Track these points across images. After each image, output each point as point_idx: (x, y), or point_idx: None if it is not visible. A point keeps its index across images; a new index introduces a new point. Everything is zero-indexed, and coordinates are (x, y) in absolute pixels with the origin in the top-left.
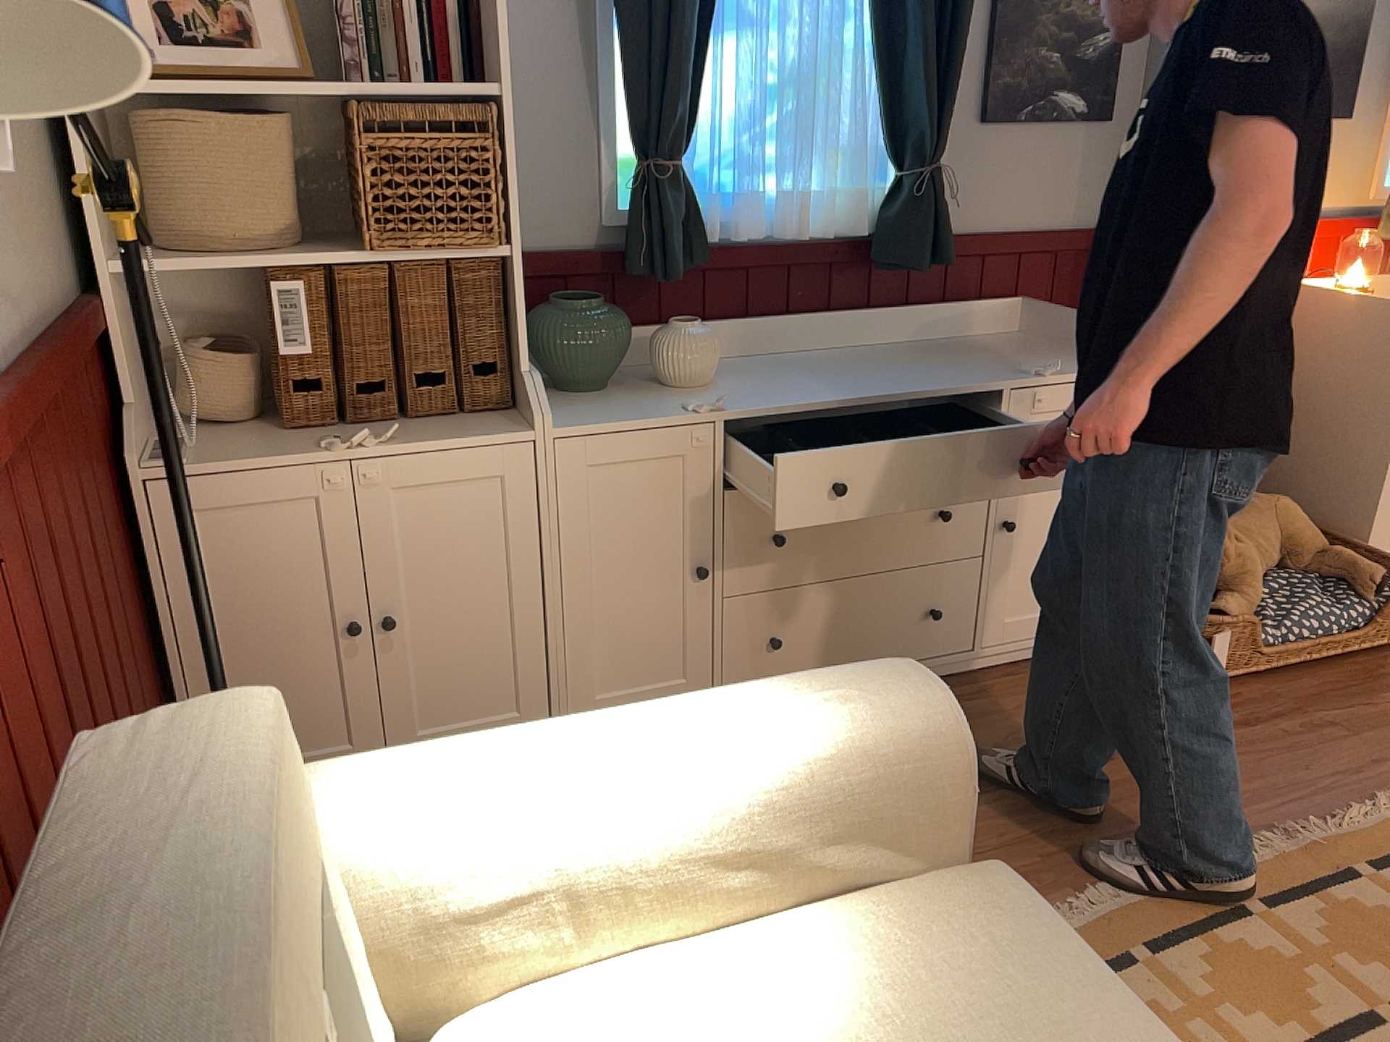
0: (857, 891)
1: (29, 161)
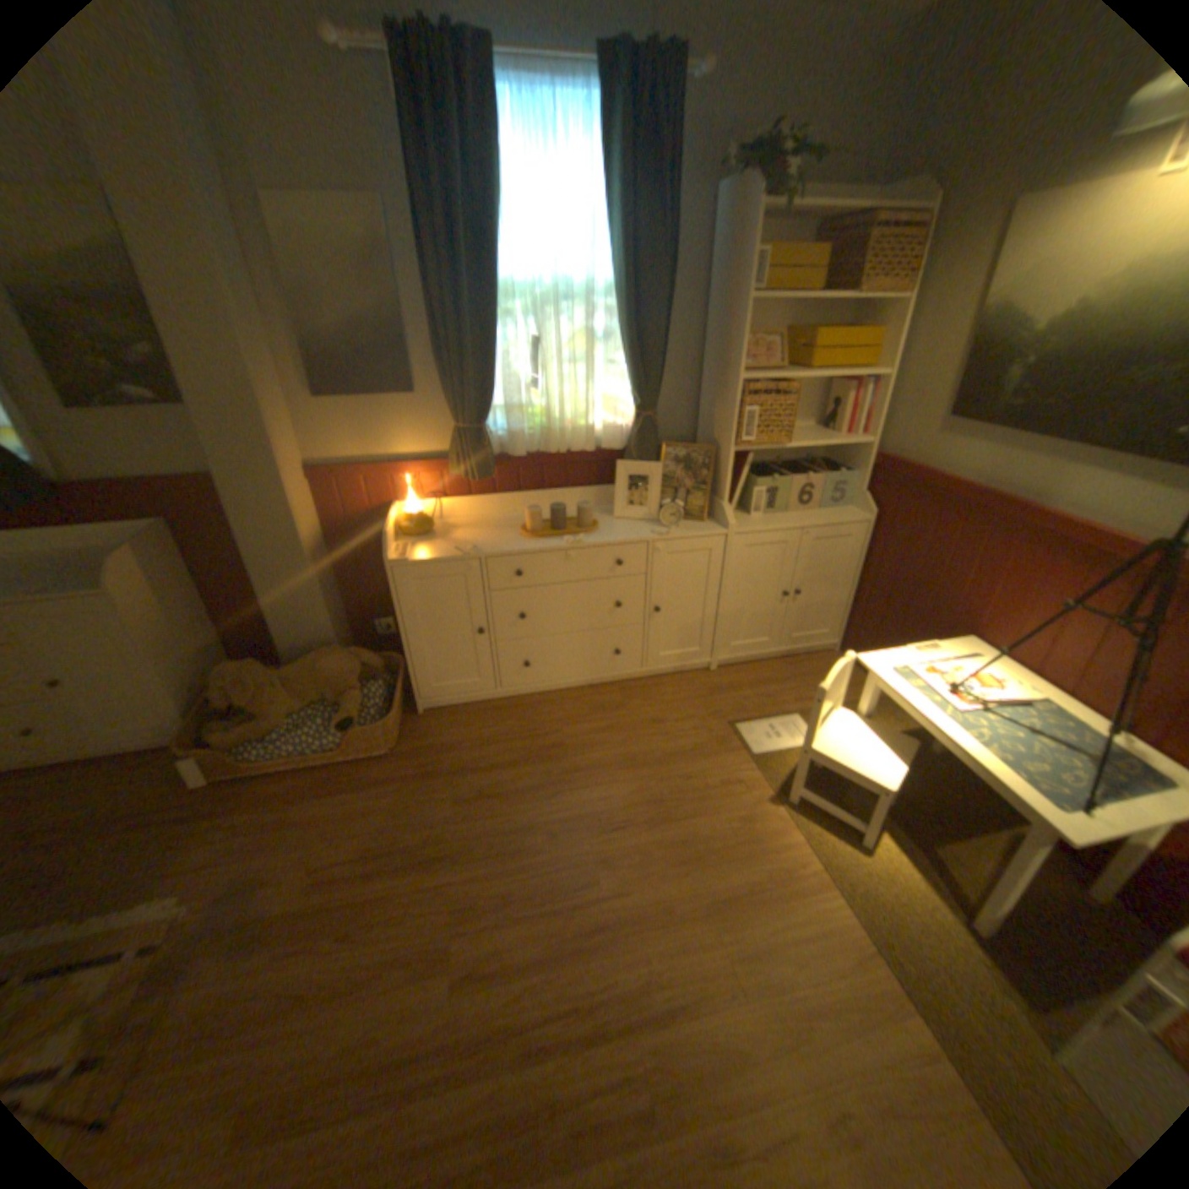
0: None
1: None
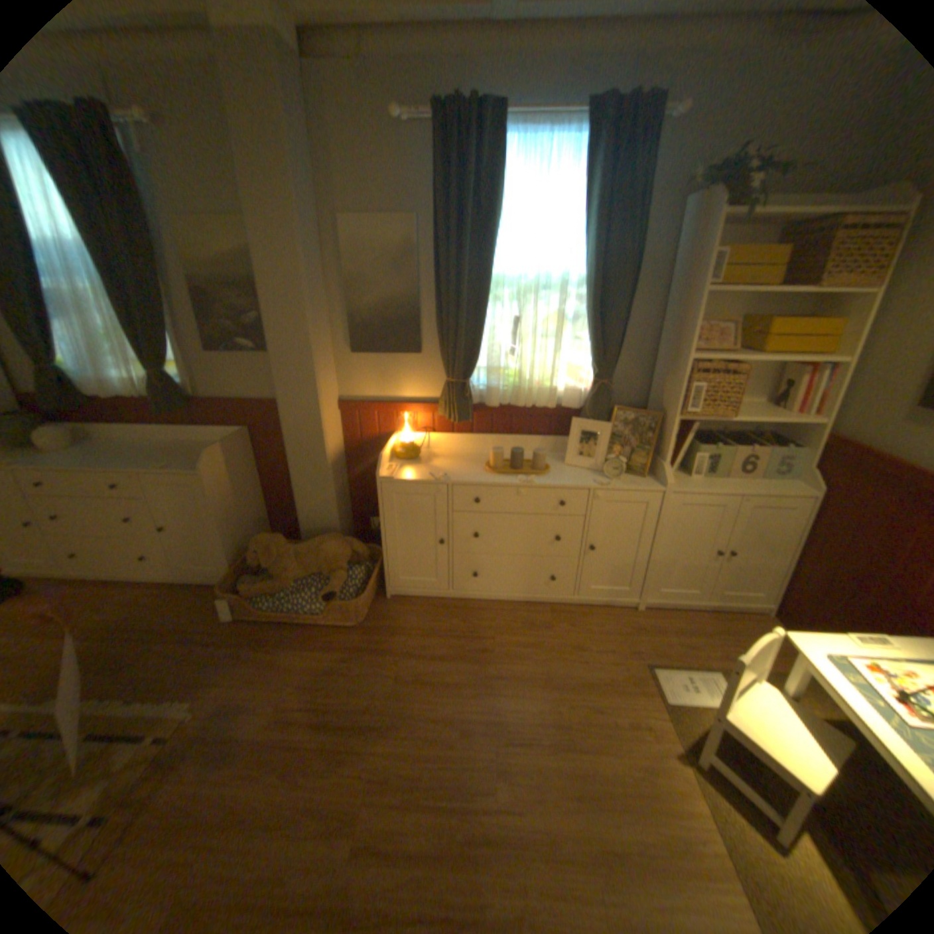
0: None
1: None
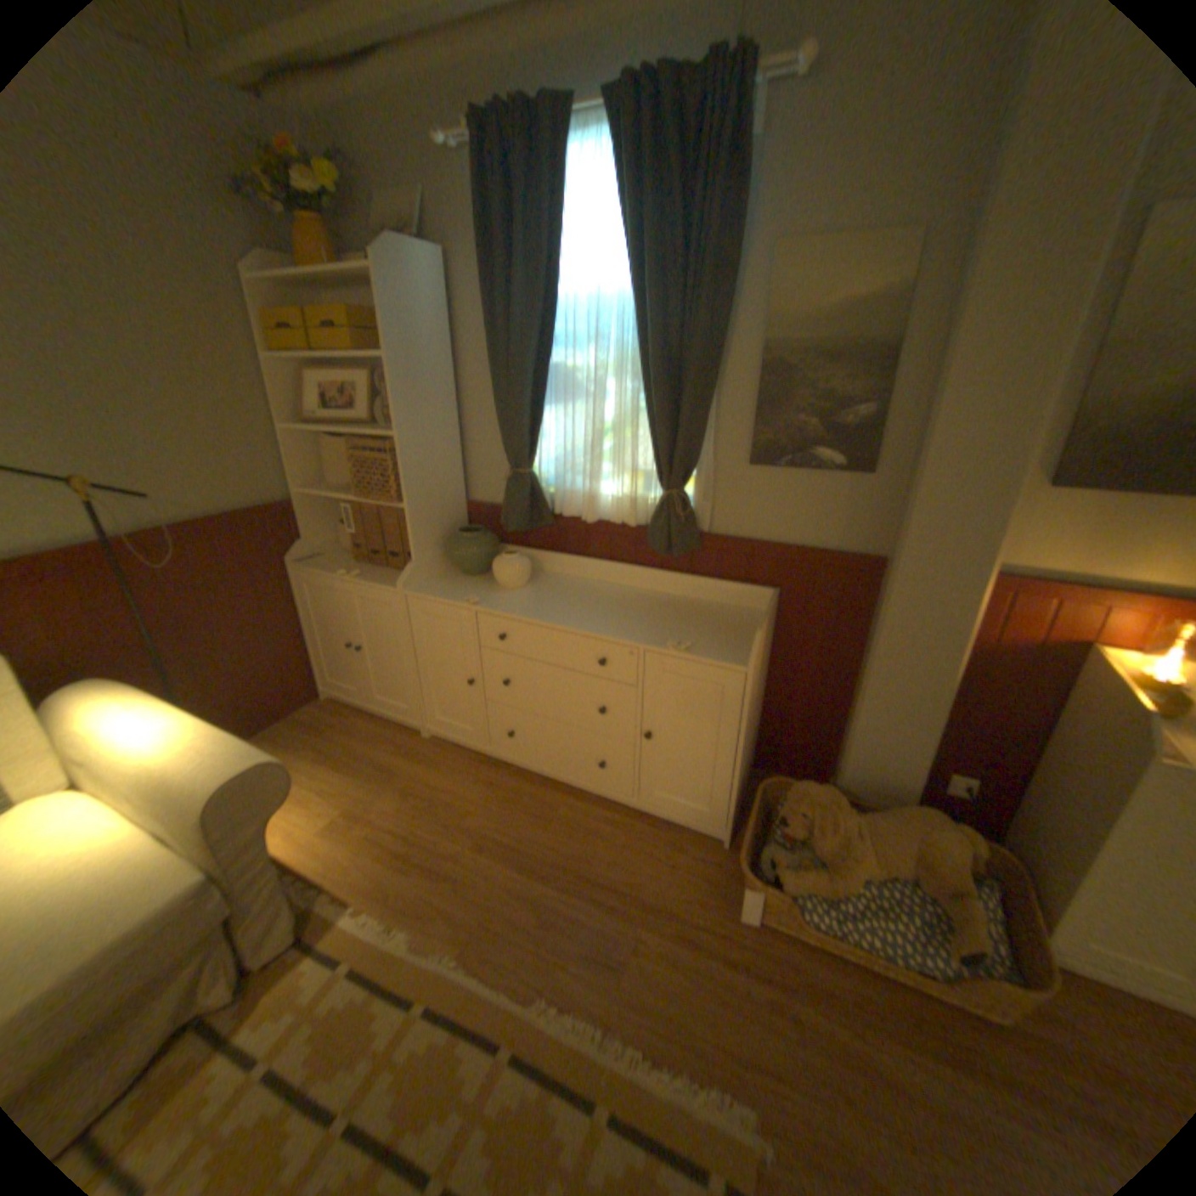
0: (165, 844)
1: (243, 453)
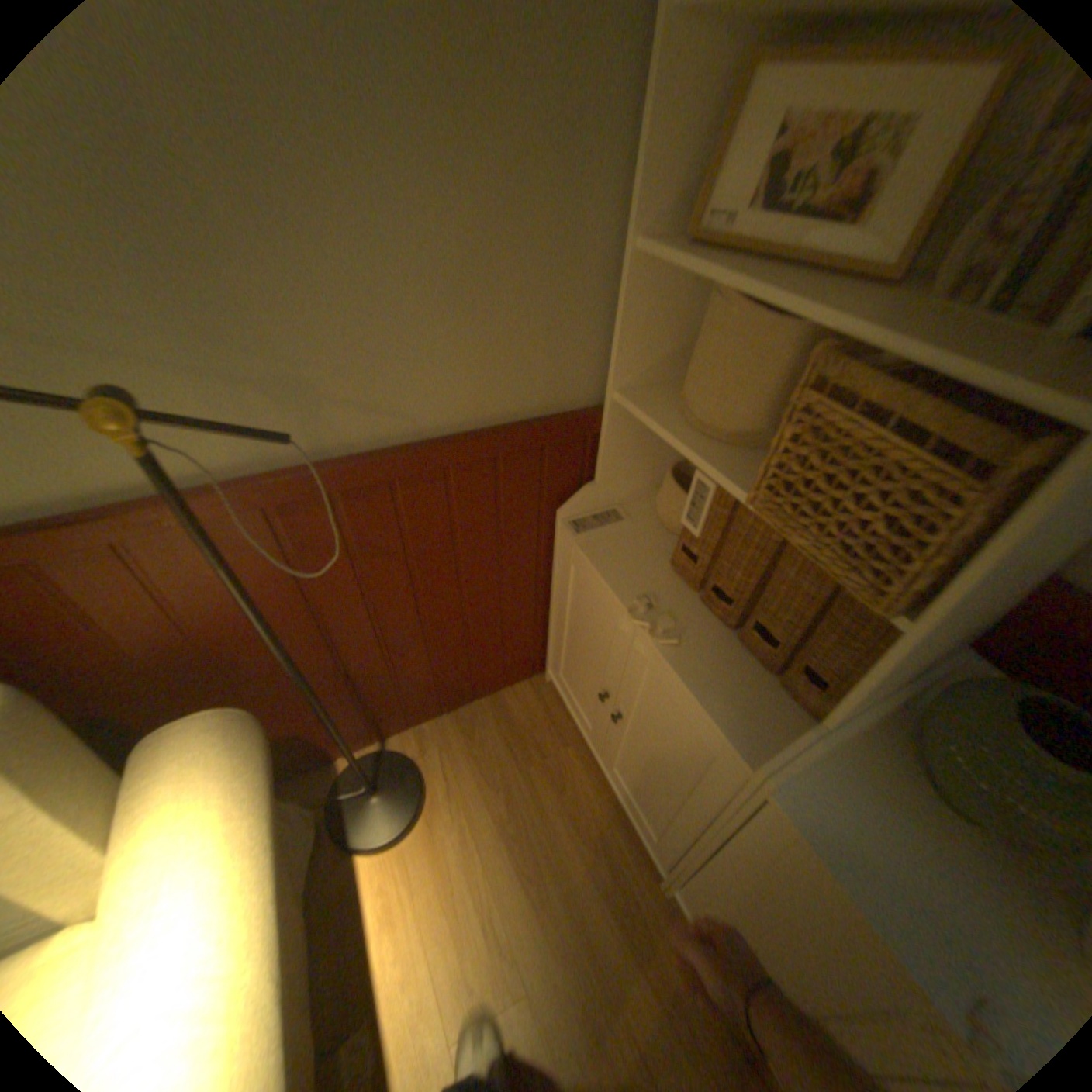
0: None
1: (544, 301)
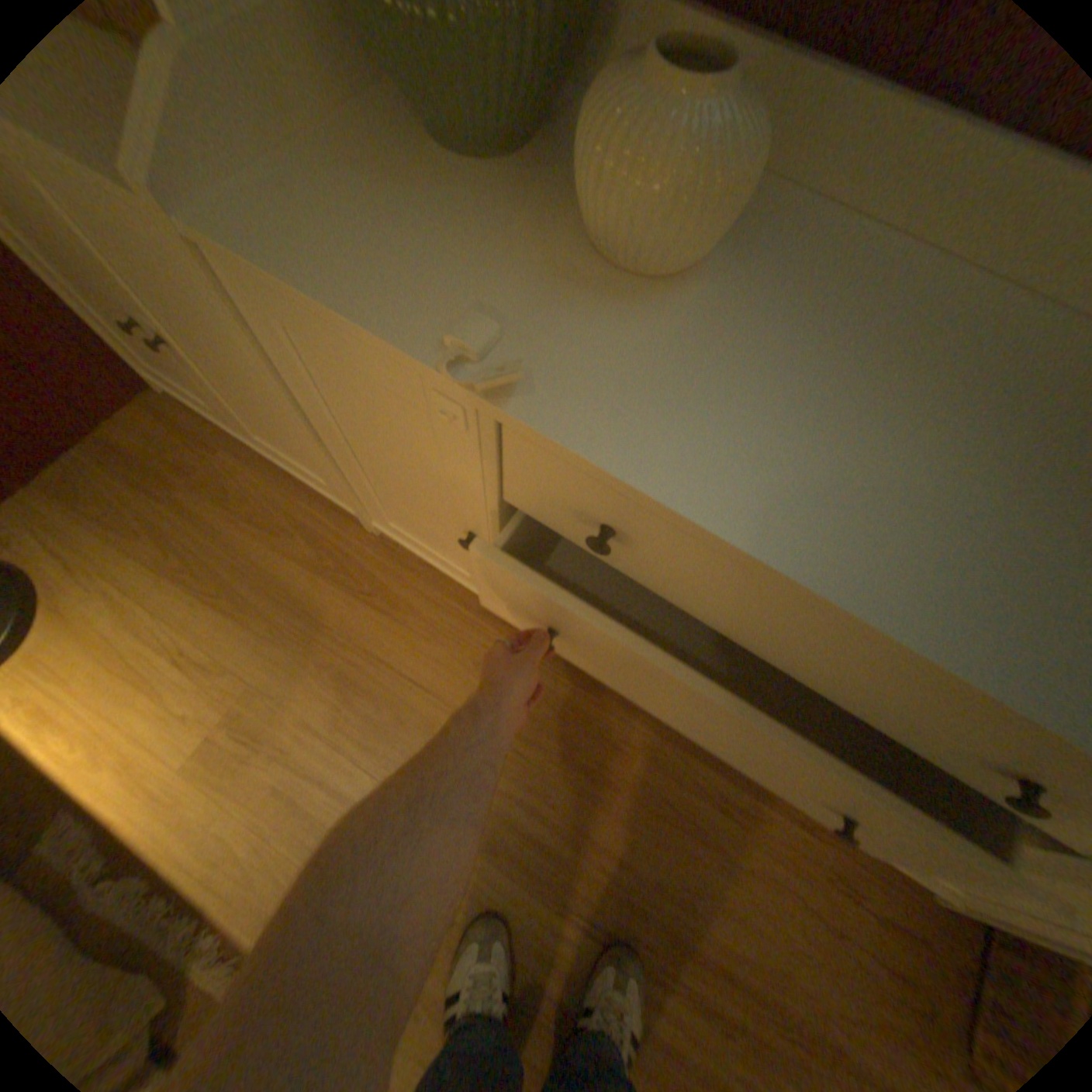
0: None
1: None
